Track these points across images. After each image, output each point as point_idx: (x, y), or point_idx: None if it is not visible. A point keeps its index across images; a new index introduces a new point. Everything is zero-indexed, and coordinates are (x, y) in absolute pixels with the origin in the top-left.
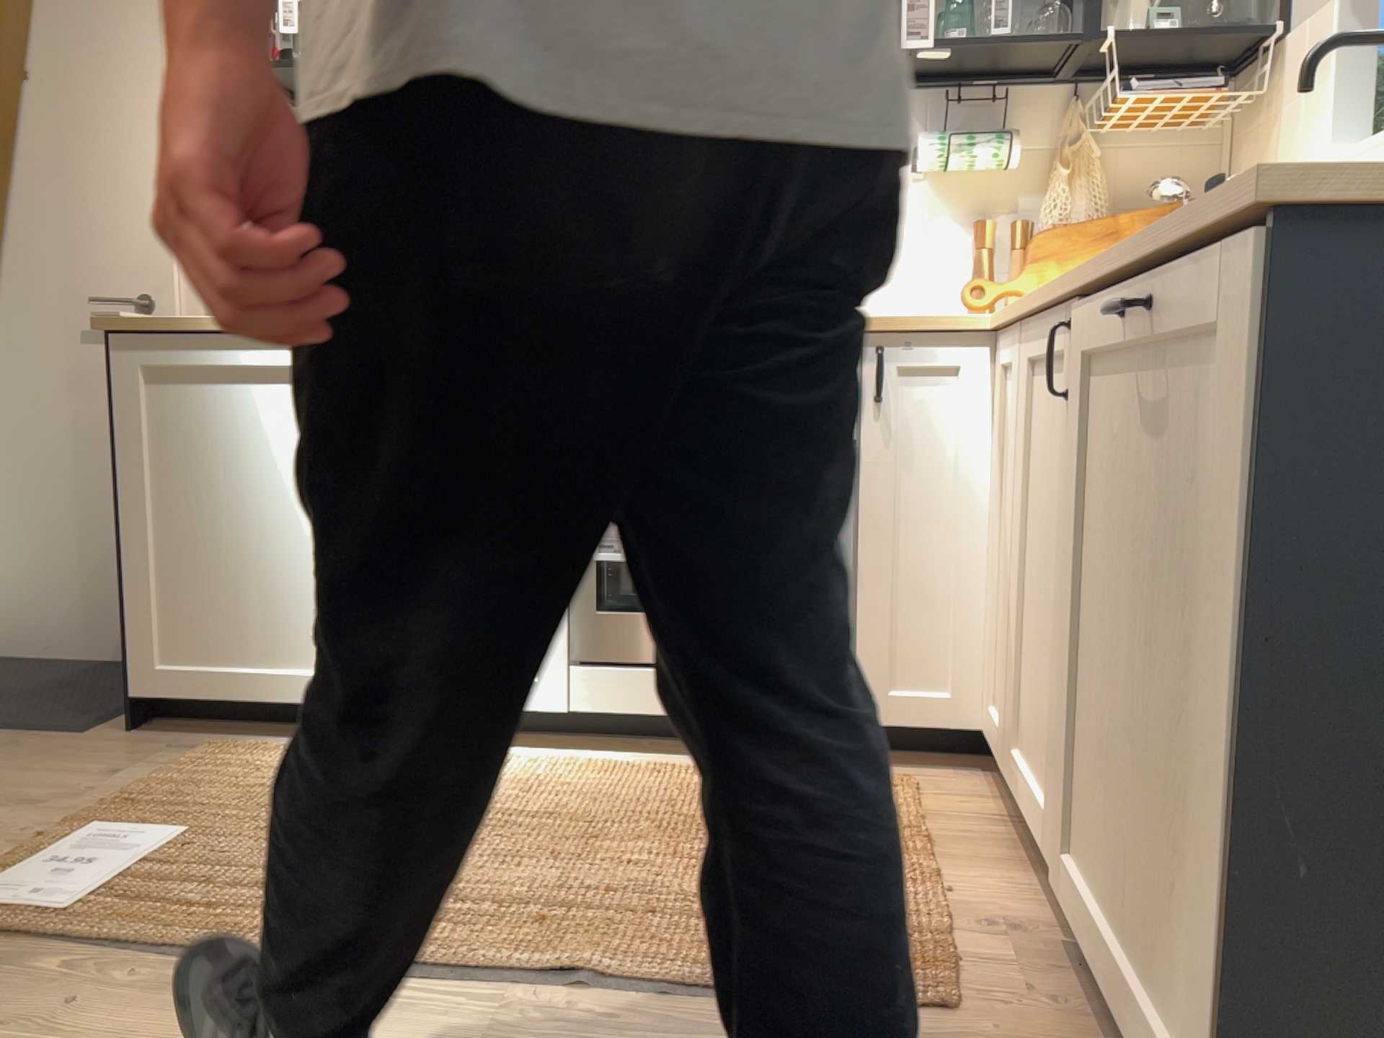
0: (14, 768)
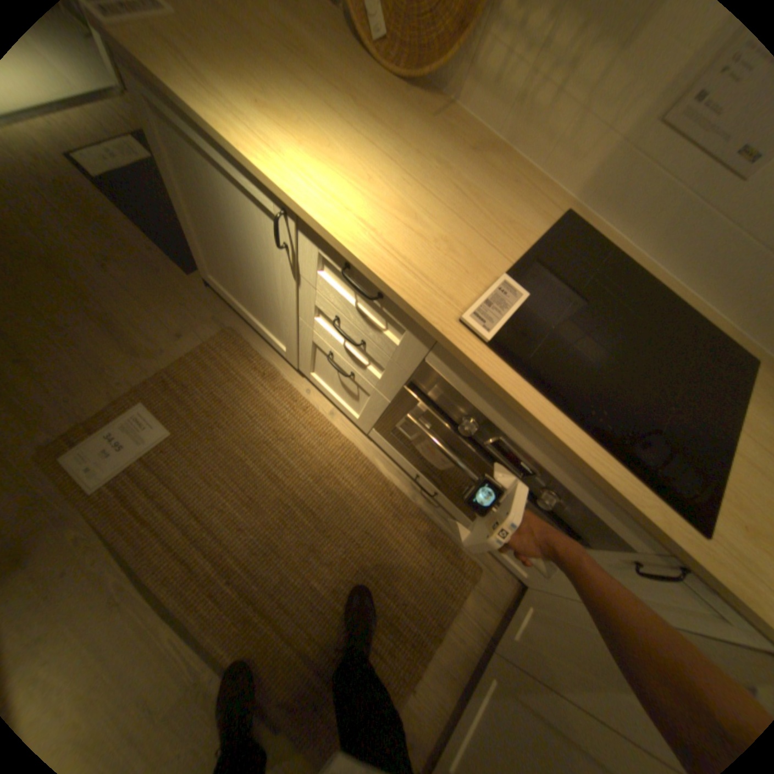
0: (146, 302)
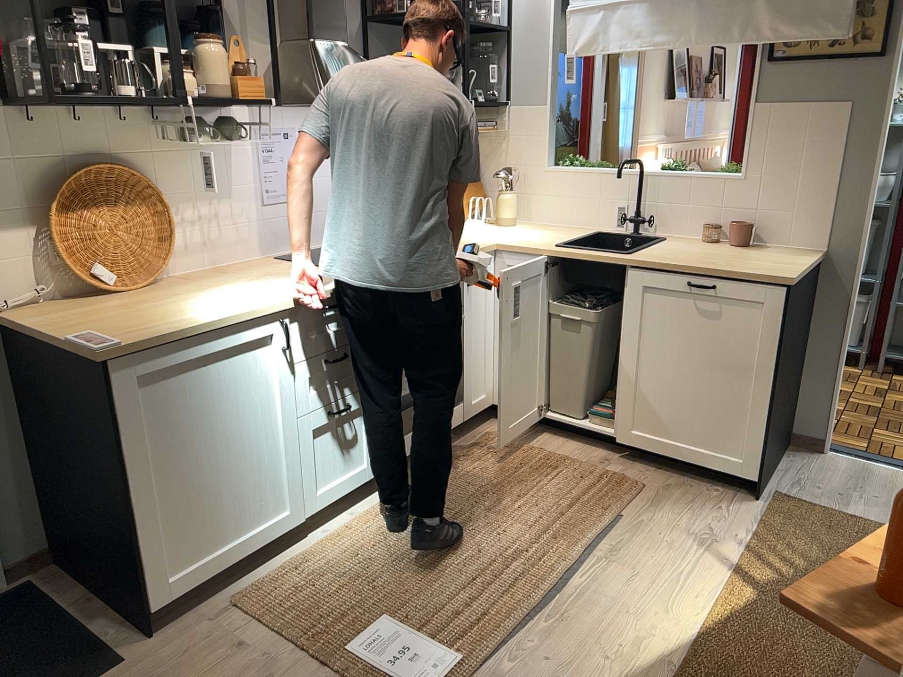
0: None
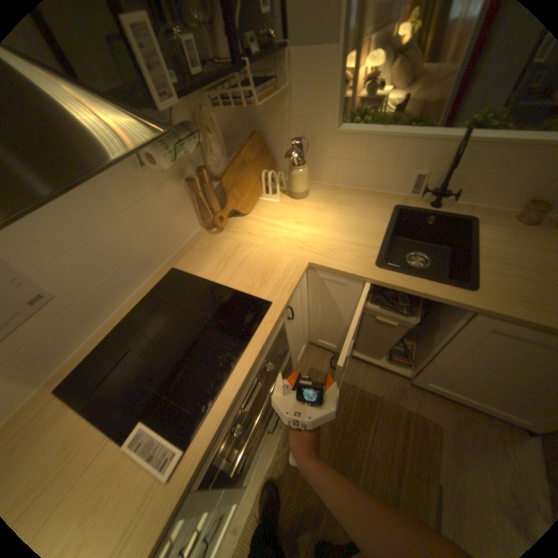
0: None
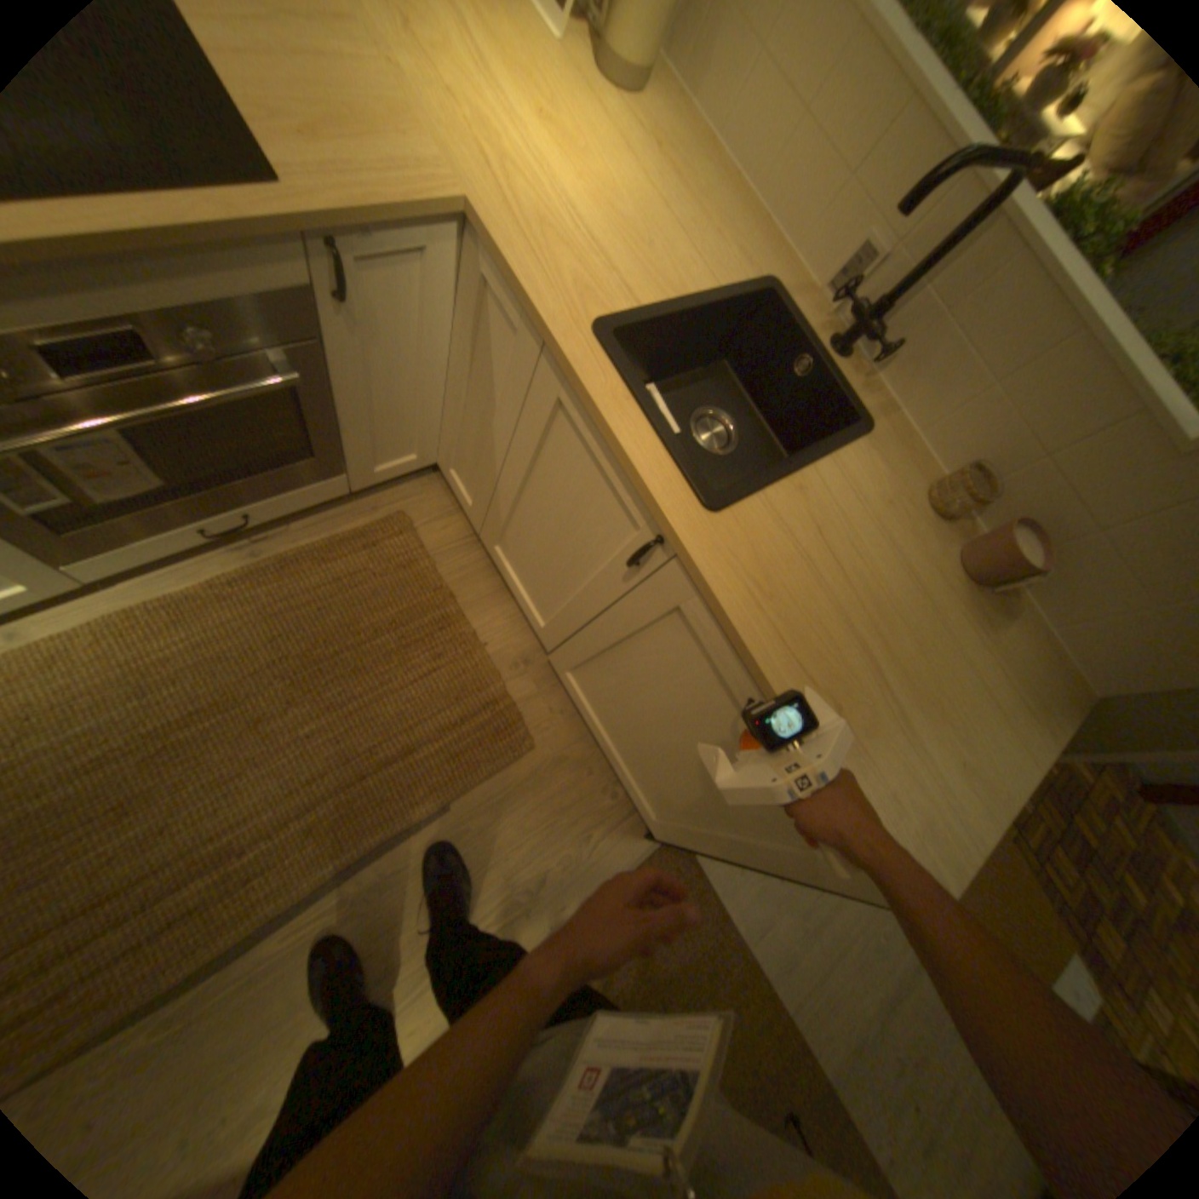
0: None
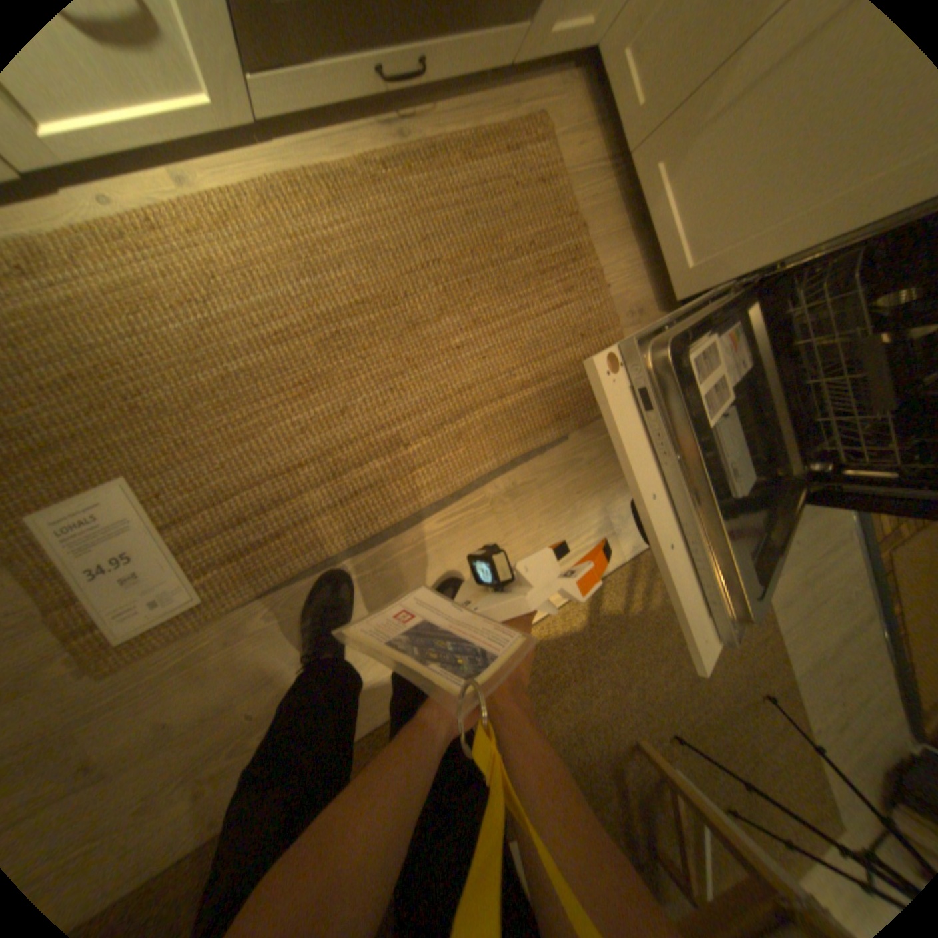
0: None
